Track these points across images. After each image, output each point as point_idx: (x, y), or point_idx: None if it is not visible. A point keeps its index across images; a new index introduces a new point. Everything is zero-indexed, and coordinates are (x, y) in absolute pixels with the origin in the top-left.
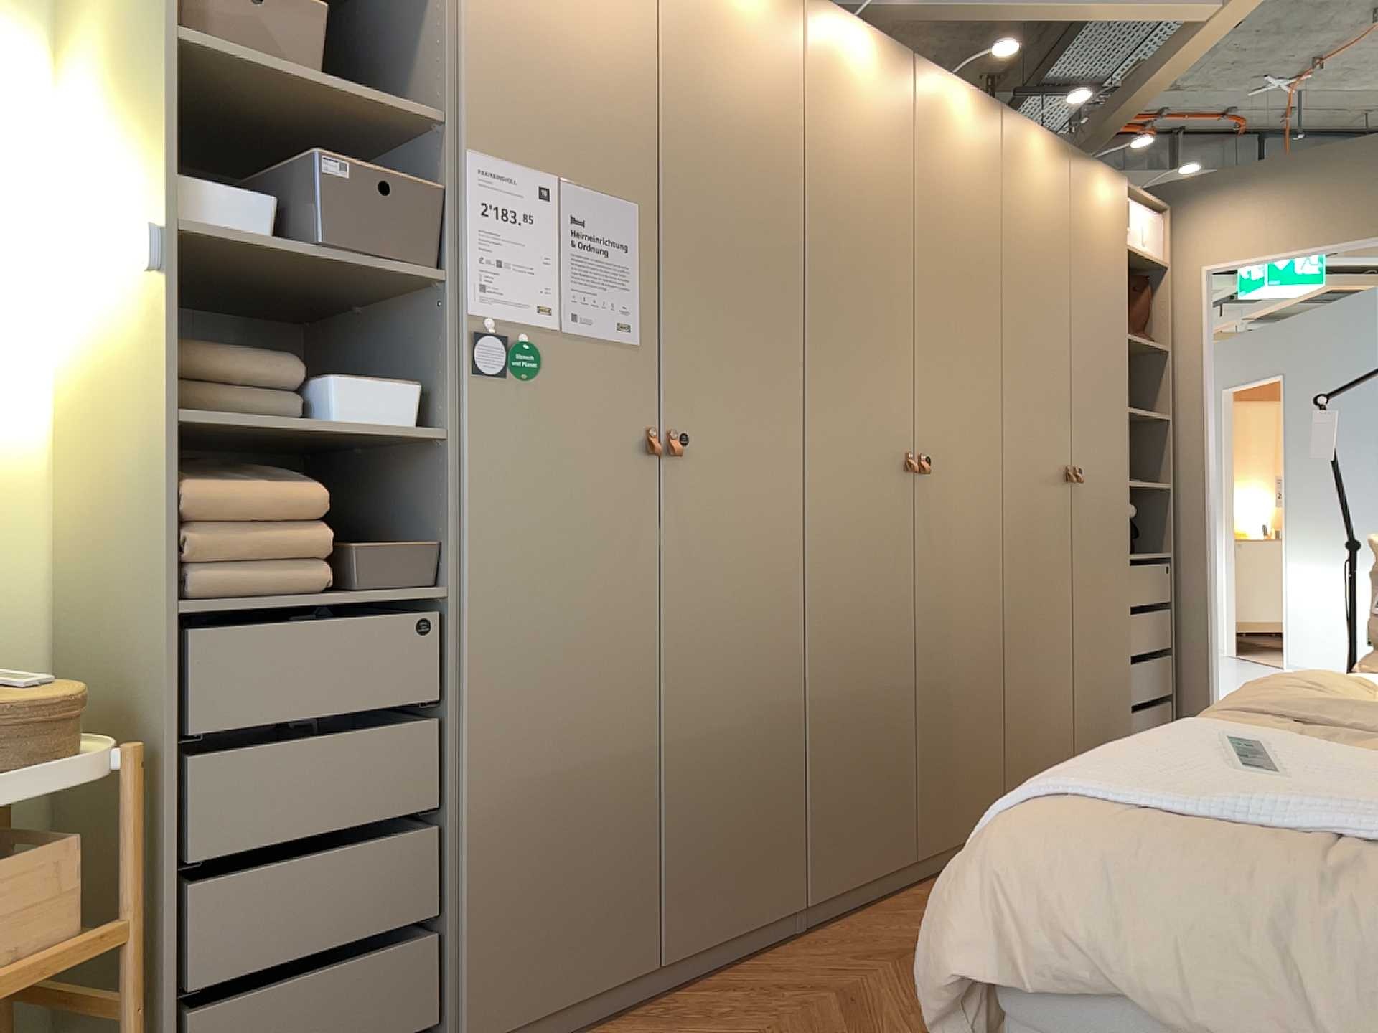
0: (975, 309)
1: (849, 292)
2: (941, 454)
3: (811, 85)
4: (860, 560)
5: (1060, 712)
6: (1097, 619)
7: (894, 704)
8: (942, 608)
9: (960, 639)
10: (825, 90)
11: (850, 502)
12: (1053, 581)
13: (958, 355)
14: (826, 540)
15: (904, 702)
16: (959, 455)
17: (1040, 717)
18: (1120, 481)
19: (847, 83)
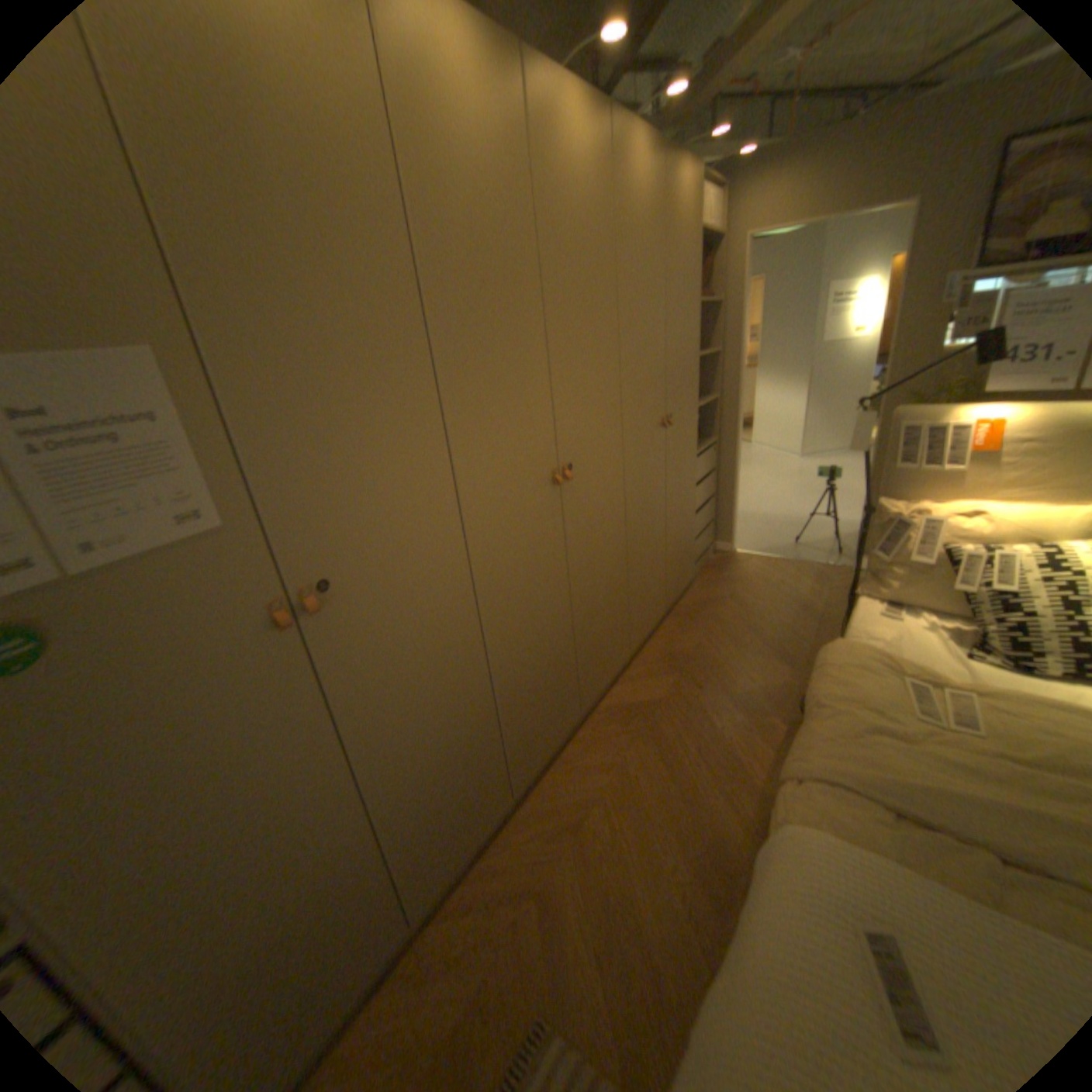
0: (595, 325)
1: (479, 355)
2: (576, 458)
3: (393, 105)
4: (521, 574)
5: (657, 574)
6: (676, 506)
7: (557, 647)
8: (584, 565)
9: (597, 576)
10: (412, 111)
11: (506, 539)
12: (652, 501)
13: (584, 371)
14: (490, 580)
15: (563, 641)
16: (589, 452)
17: (646, 586)
18: (688, 401)
19: (442, 96)
